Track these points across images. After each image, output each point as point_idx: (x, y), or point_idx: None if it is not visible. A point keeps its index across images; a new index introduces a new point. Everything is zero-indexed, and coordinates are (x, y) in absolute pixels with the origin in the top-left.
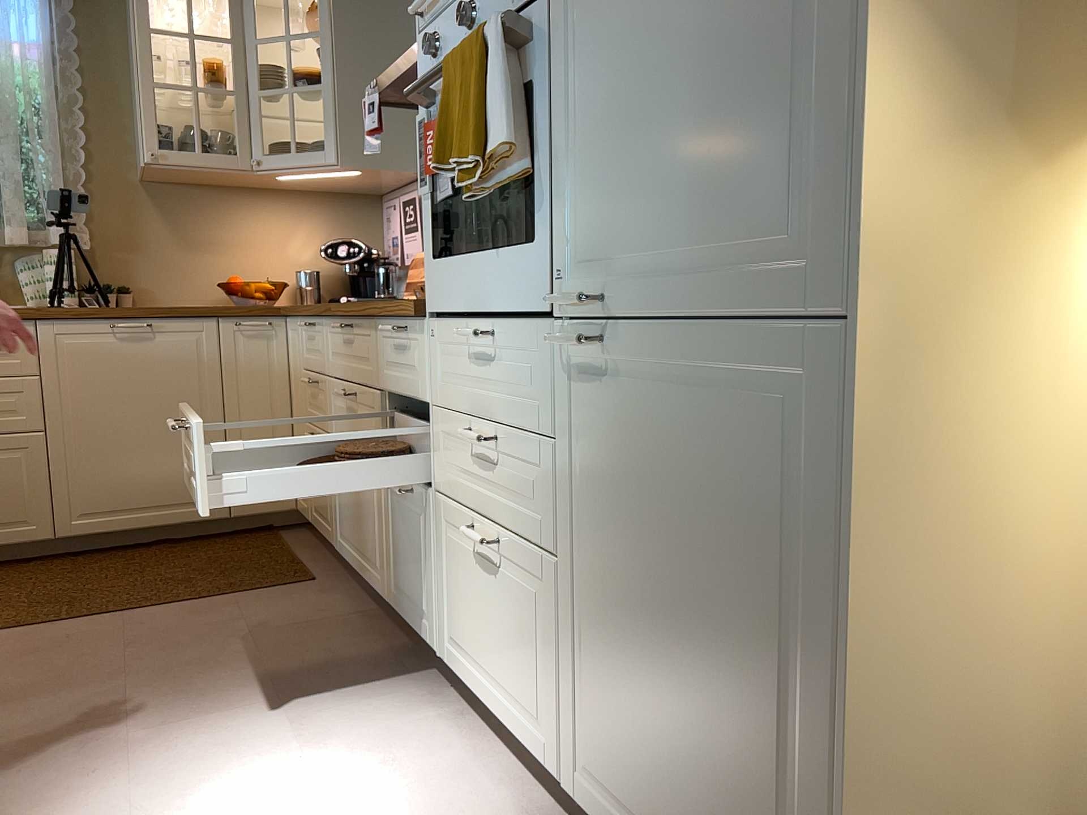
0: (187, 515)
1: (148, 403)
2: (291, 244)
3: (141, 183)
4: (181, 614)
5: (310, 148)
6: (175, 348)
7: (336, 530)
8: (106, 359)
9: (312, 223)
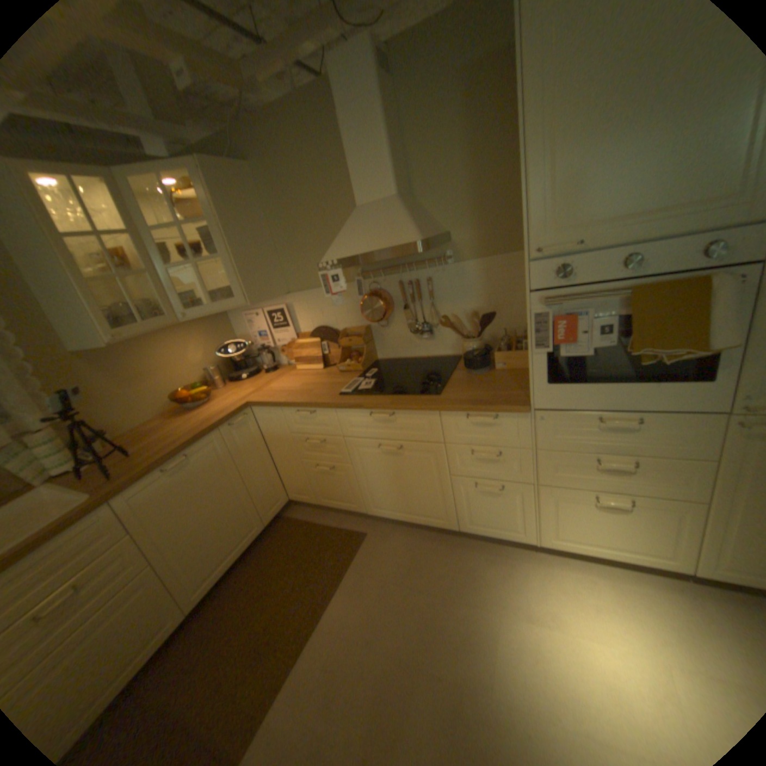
0: (246, 543)
1: (202, 502)
2: (188, 354)
3: (70, 354)
4: (346, 603)
5: (193, 293)
6: (203, 461)
7: (369, 506)
8: (167, 495)
9: (194, 337)
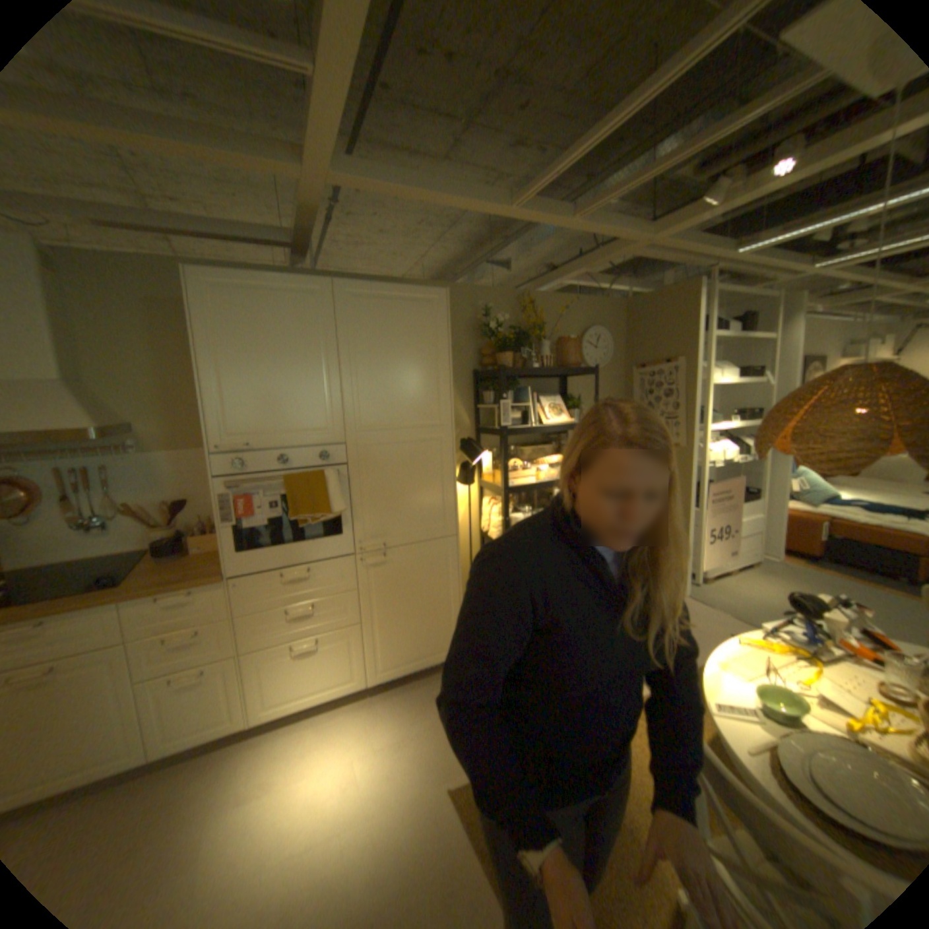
0: None
1: None
2: None
3: None
4: None
5: None
6: None
7: None
8: None
9: None
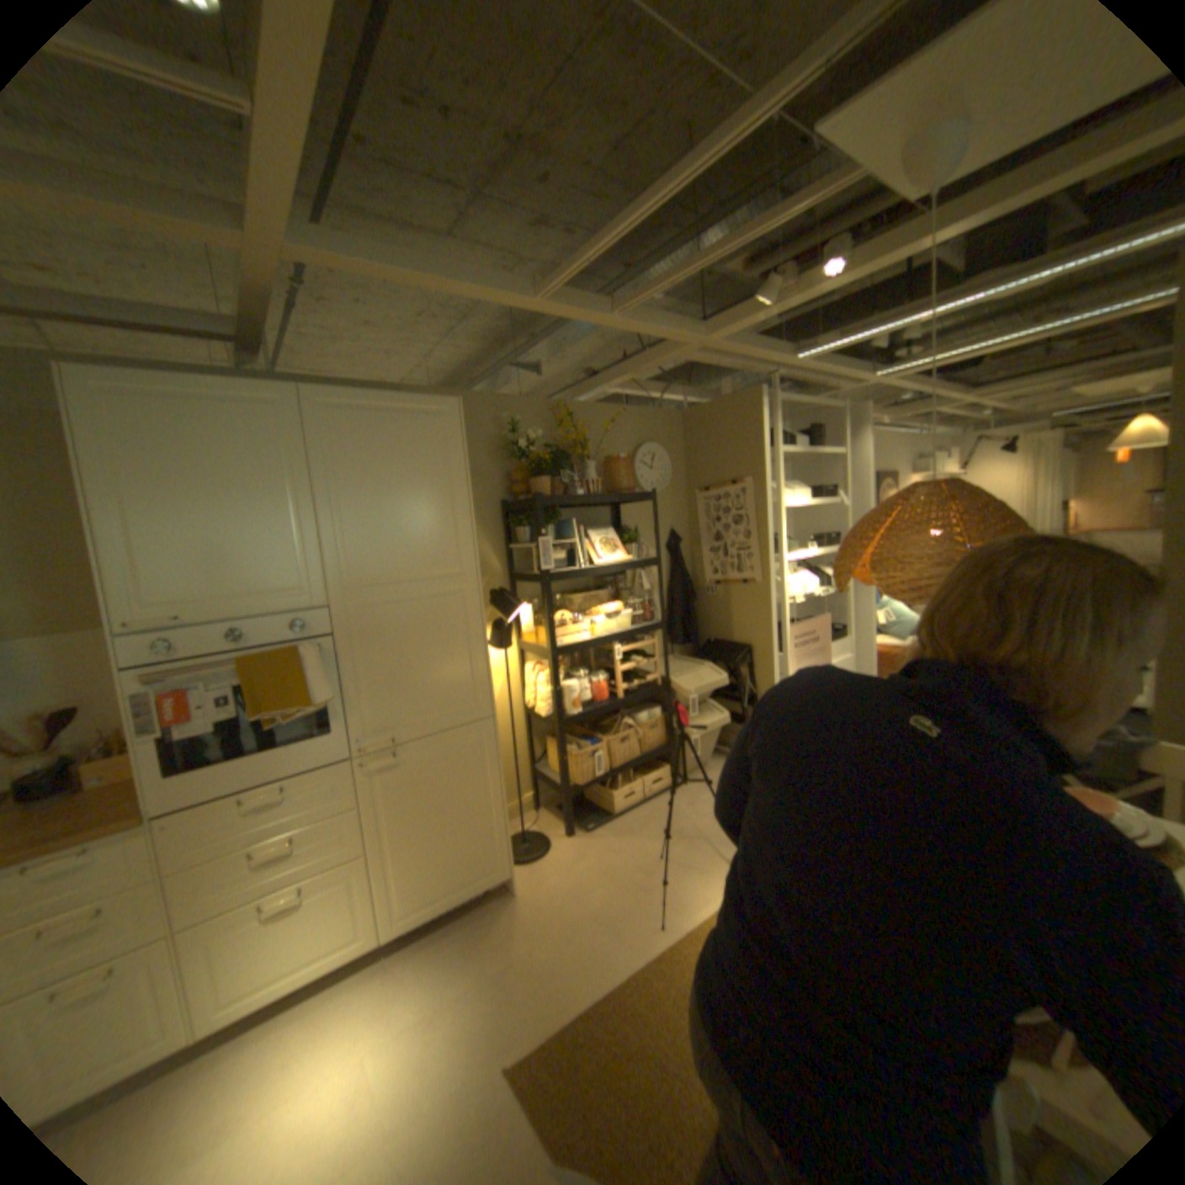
0: None
1: None
2: None
3: None
4: None
5: None
6: None
7: None
8: None
9: None
